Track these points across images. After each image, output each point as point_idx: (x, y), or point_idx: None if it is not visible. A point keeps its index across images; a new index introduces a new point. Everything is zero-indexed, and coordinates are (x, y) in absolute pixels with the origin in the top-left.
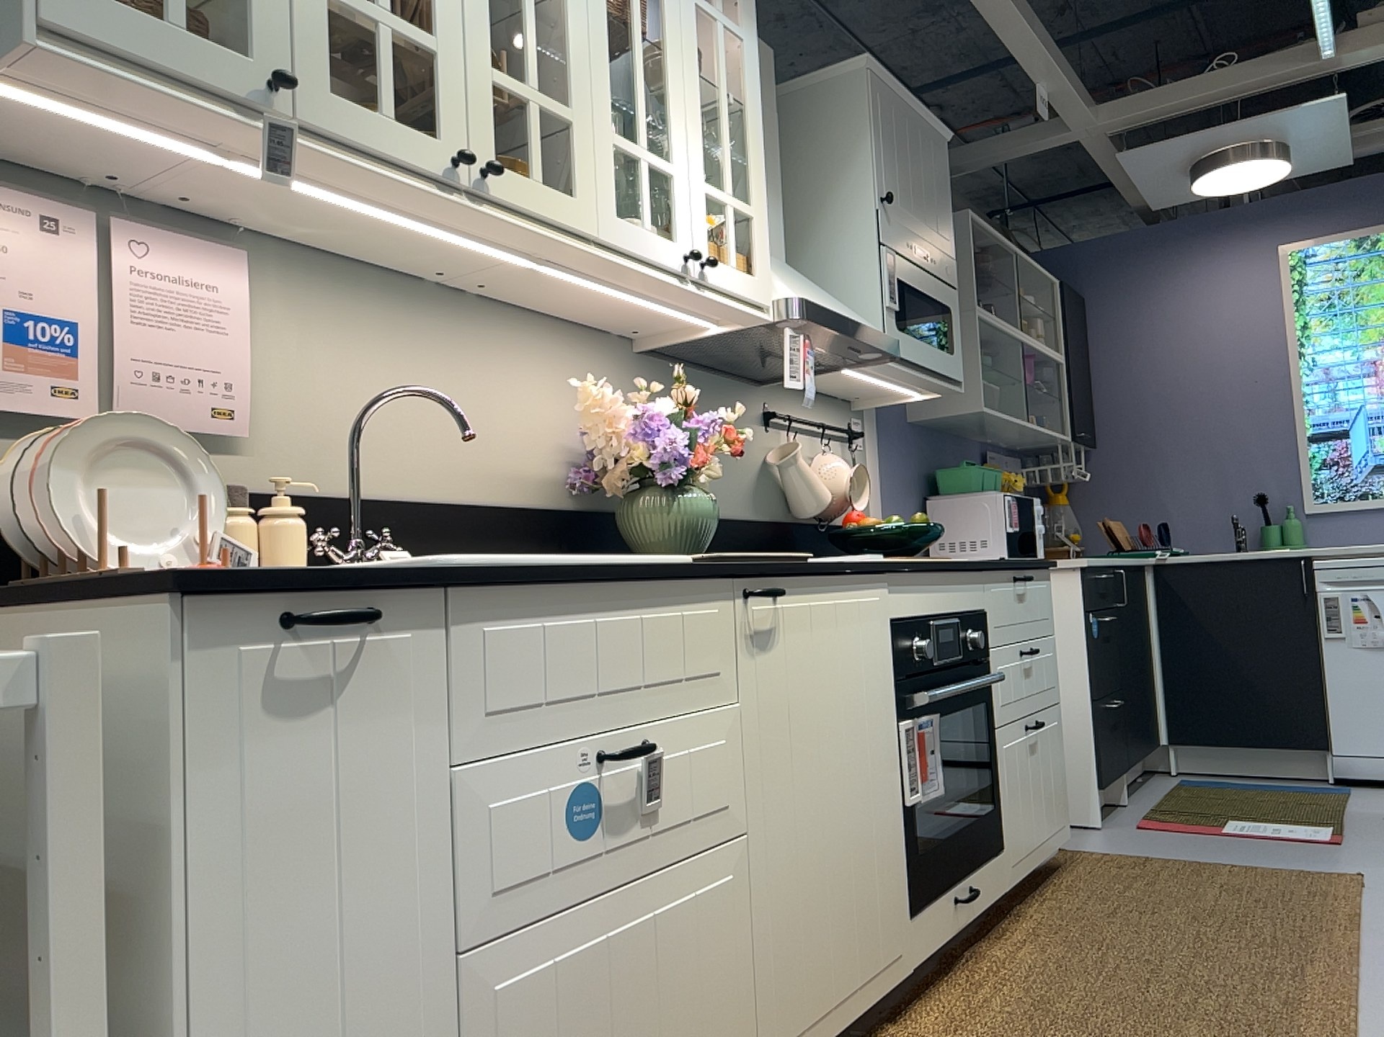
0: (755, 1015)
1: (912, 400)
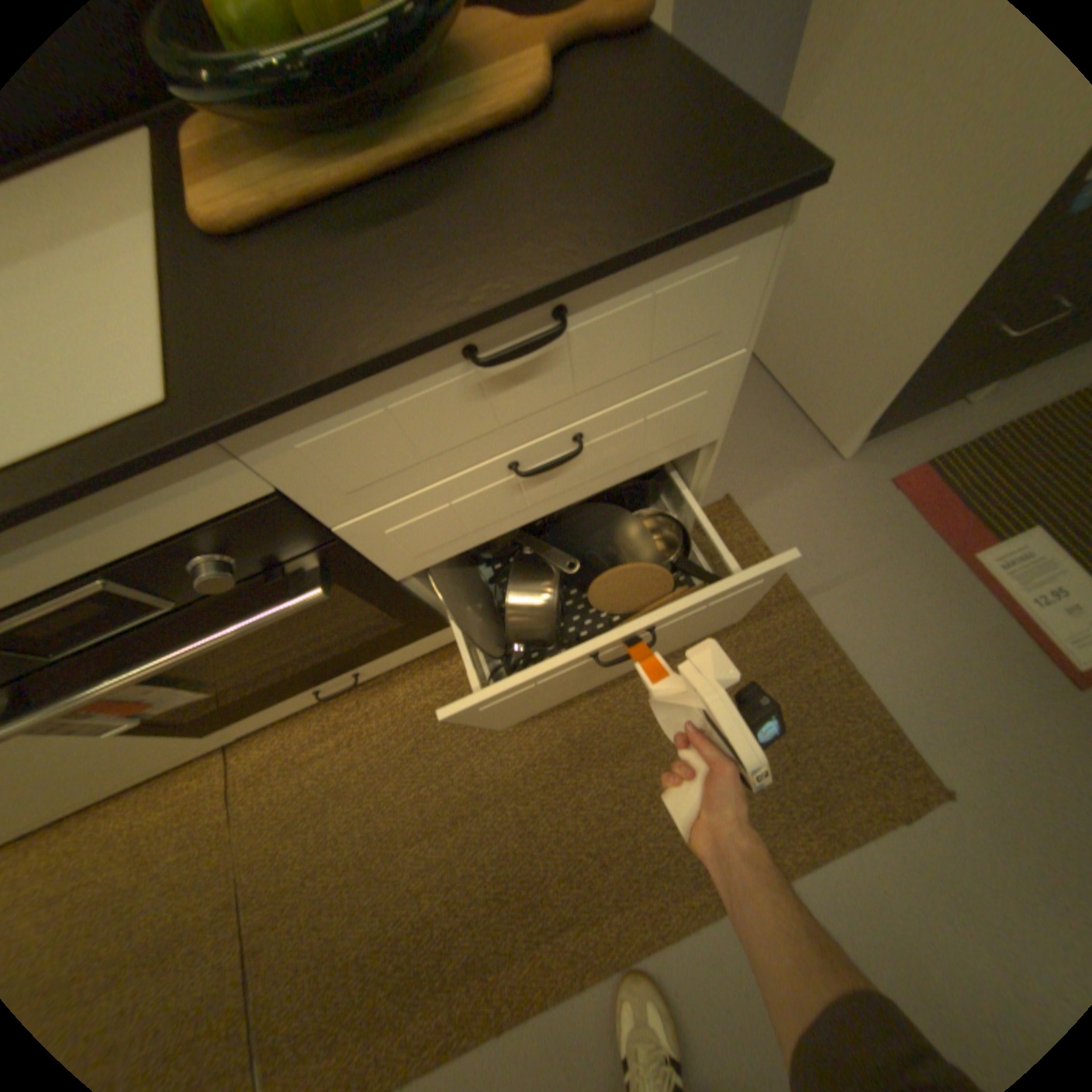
0: None
1: None
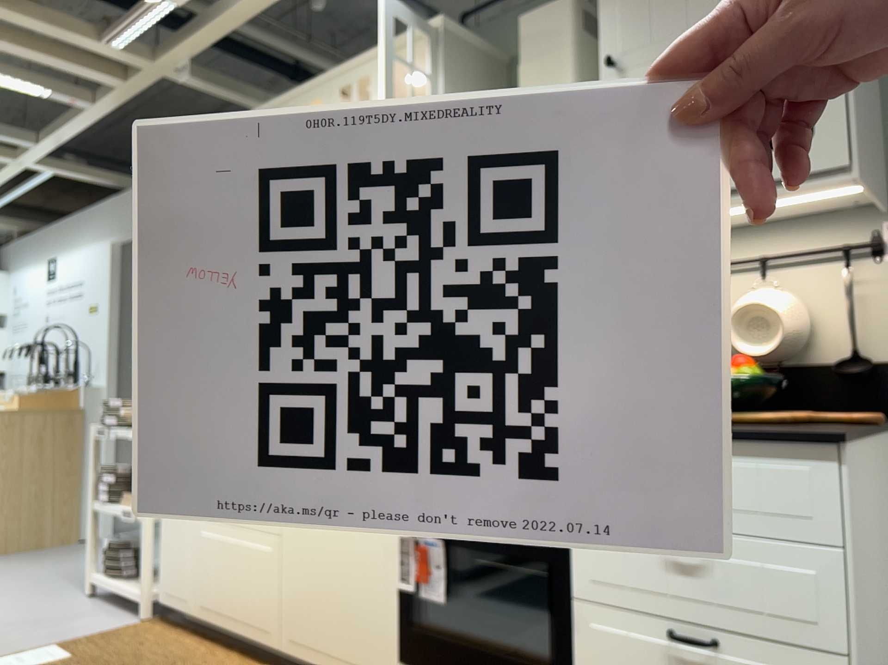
0: (279, 615)
1: (868, 193)
